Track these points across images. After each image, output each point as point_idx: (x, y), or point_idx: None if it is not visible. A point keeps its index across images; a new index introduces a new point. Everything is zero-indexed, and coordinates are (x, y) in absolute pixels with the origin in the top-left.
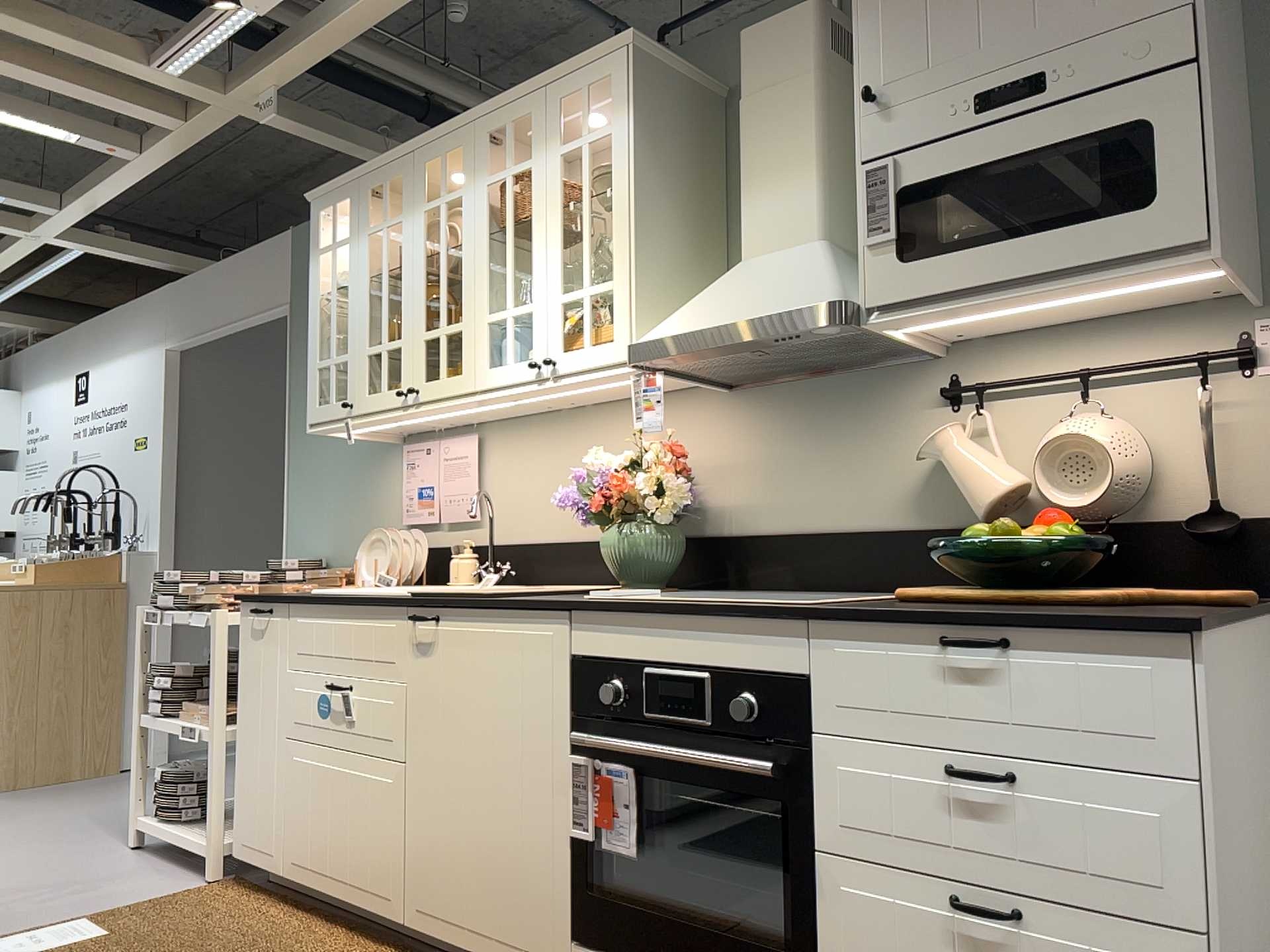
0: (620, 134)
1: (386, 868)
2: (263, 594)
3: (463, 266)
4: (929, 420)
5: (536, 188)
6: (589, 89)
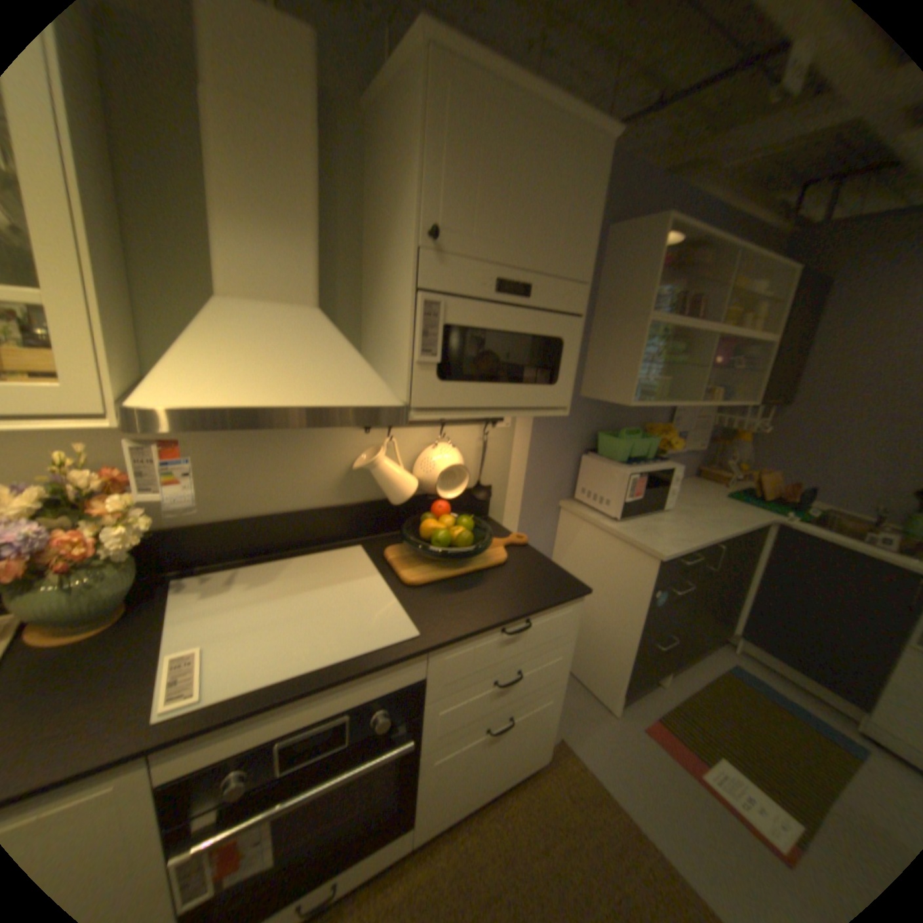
0: None
1: None
2: None
3: None
4: (352, 436)
5: None
6: None
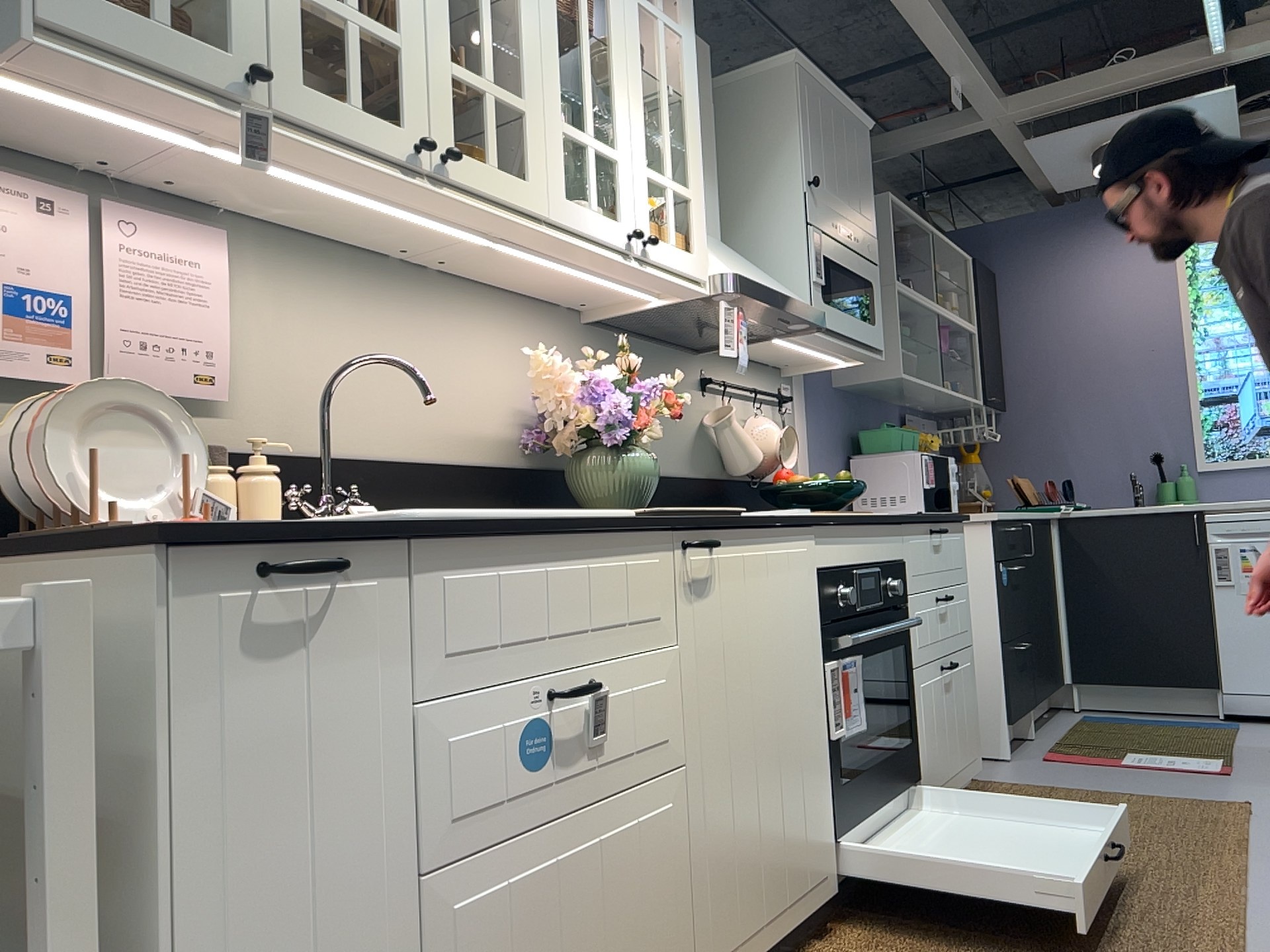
0: (692, 49)
1: (671, 947)
2: (225, 524)
3: (524, 18)
4: (697, 398)
5: (616, 13)
6: None
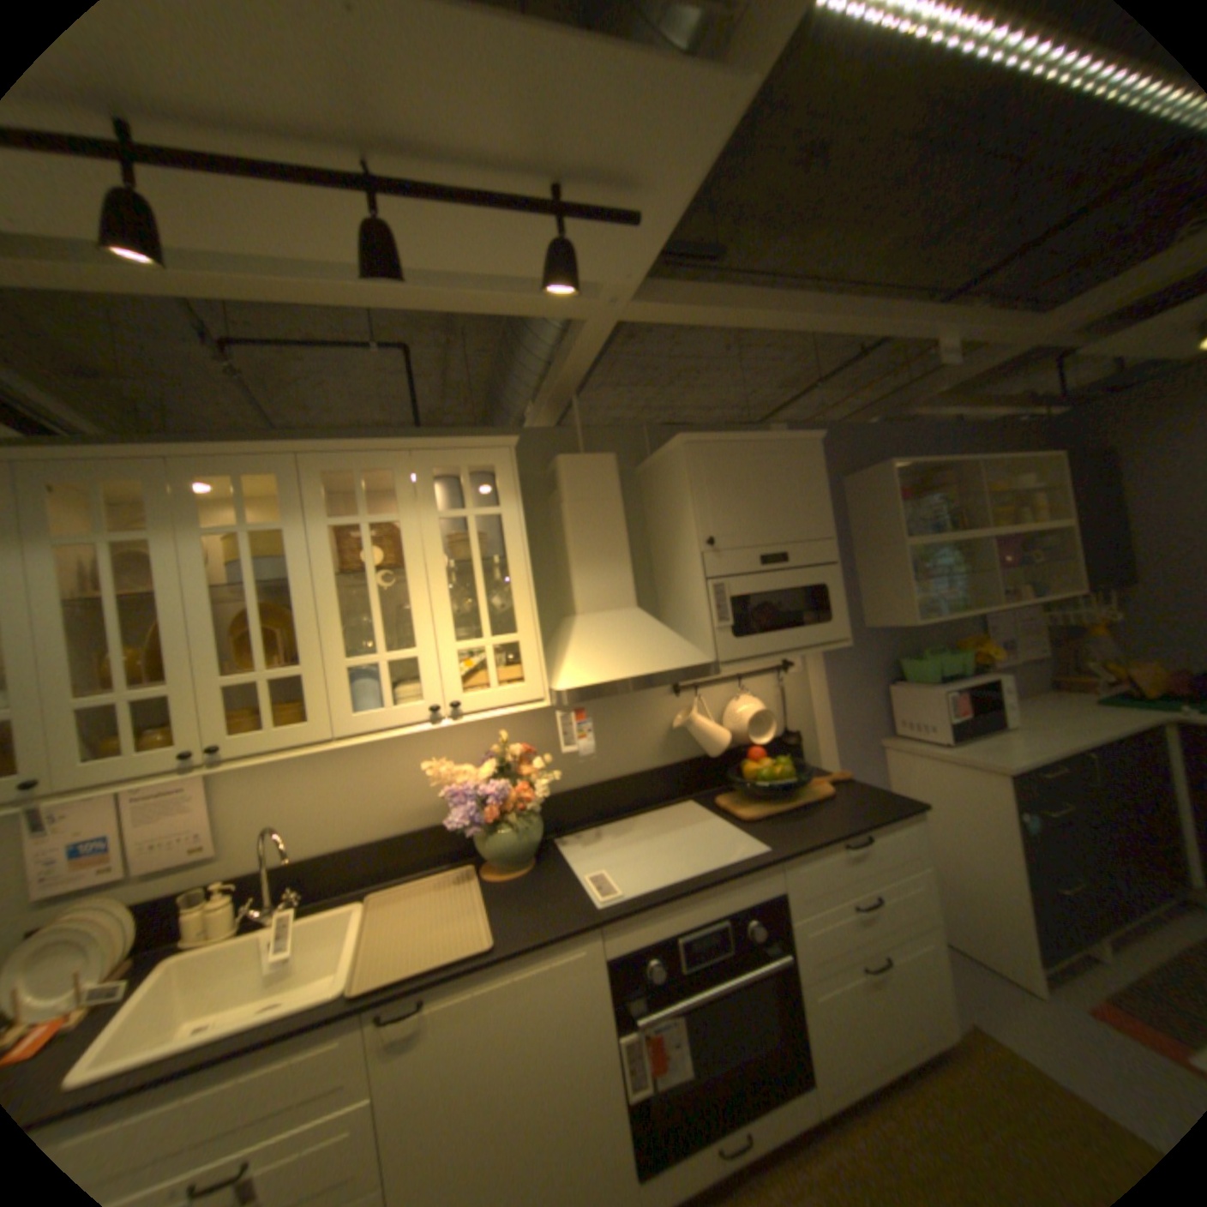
0: (516, 517)
1: None
2: None
3: (299, 605)
4: (666, 703)
5: (412, 541)
6: (472, 468)
